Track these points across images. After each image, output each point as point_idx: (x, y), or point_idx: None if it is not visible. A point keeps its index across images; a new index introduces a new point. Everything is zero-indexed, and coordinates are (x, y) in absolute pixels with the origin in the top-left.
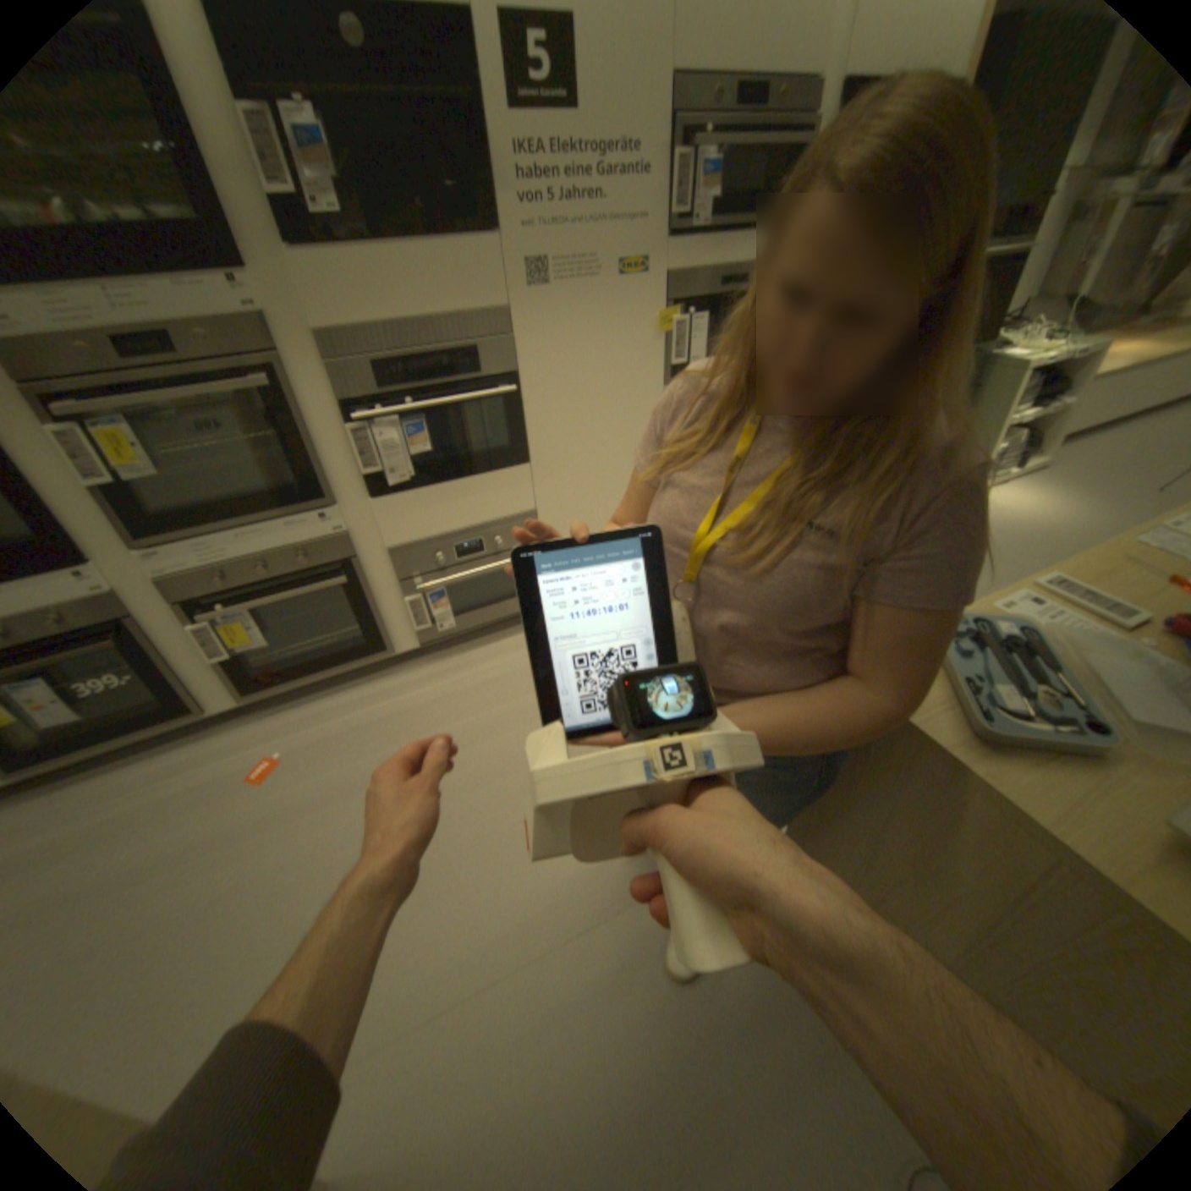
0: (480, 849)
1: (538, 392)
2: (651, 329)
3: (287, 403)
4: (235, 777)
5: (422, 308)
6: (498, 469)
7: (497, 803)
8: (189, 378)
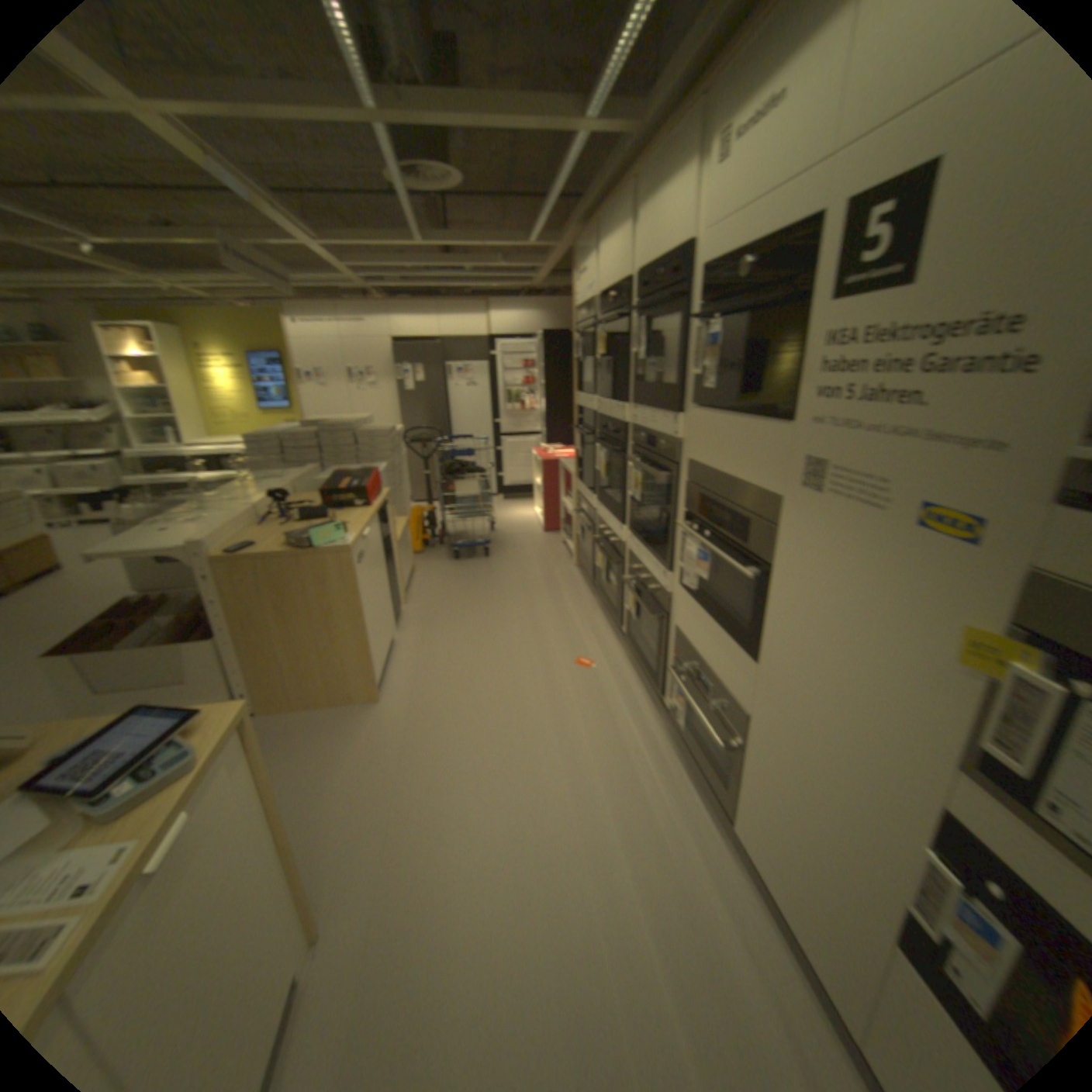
0: (476, 757)
1: (781, 600)
2: (961, 645)
3: (671, 496)
4: (583, 655)
5: (730, 469)
6: (736, 642)
7: (505, 770)
8: (654, 463)
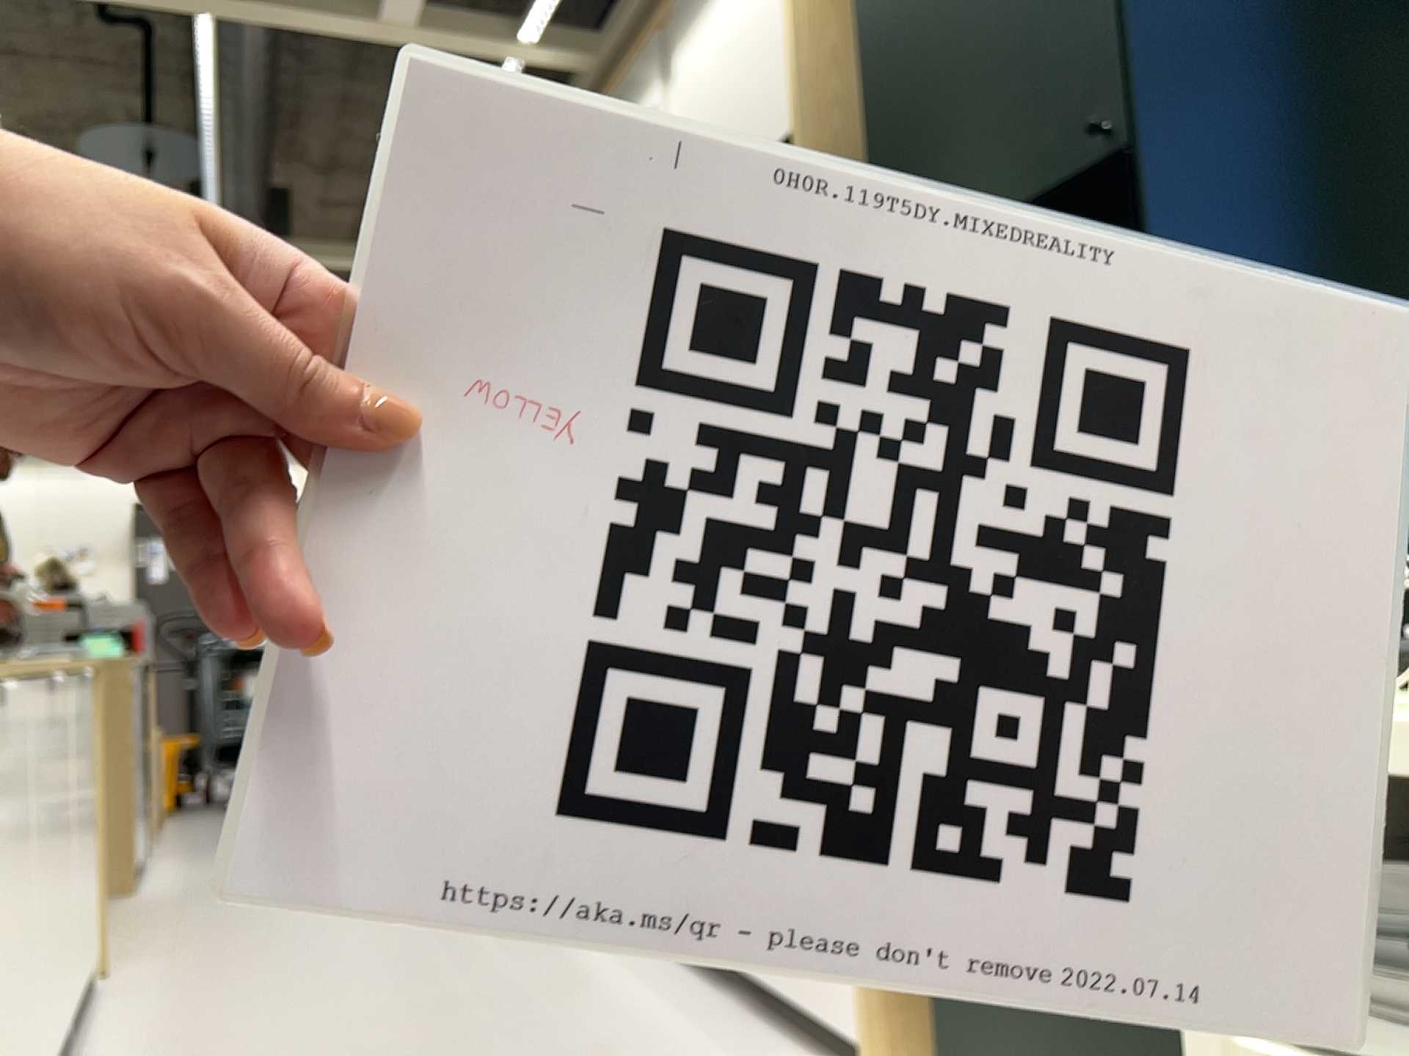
0: None
1: None
2: None
3: None
4: None
5: None
6: None
7: None
8: None
